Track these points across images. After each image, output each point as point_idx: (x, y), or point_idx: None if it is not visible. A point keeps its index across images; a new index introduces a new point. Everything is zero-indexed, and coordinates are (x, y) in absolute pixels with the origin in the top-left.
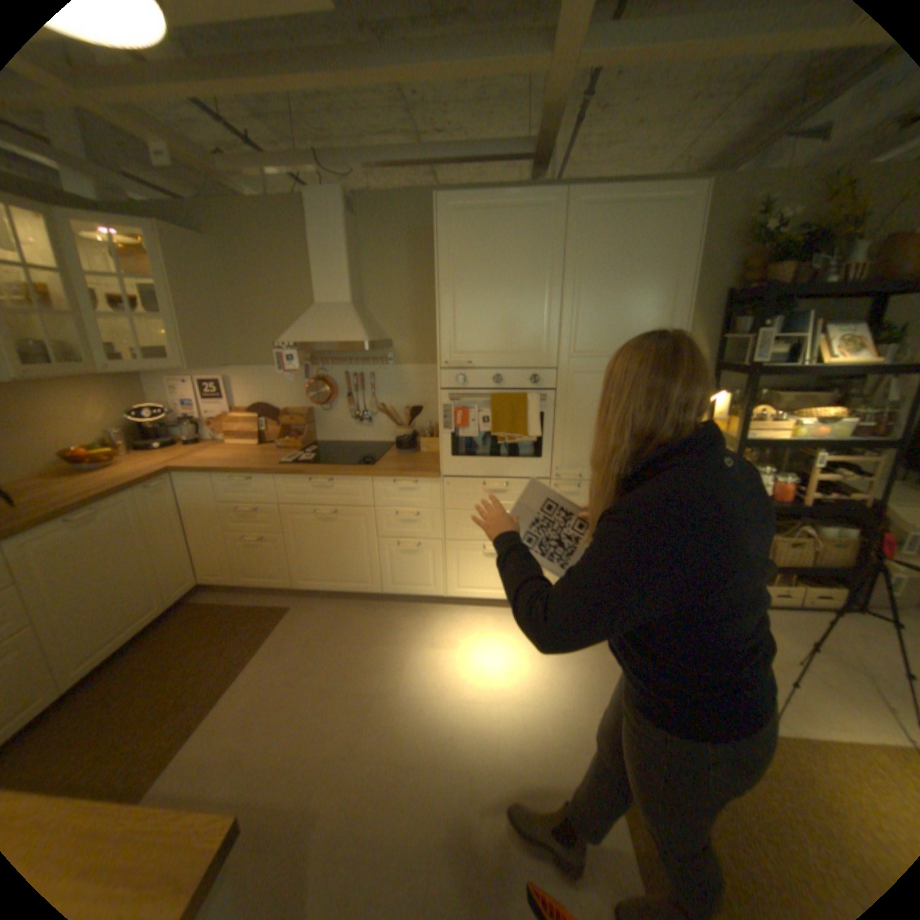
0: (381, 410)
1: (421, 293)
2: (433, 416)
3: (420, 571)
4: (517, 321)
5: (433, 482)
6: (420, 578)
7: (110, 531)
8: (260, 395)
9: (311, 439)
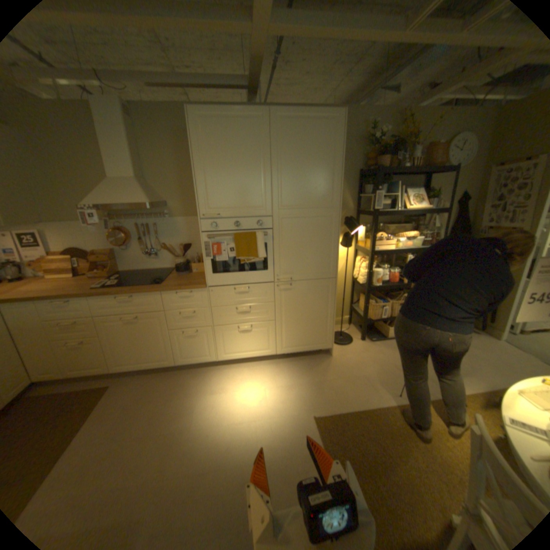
0: (163, 247)
1: (183, 170)
2: (199, 249)
3: (199, 348)
4: (245, 188)
5: (202, 291)
6: (199, 352)
7: None
8: (70, 242)
9: (113, 270)
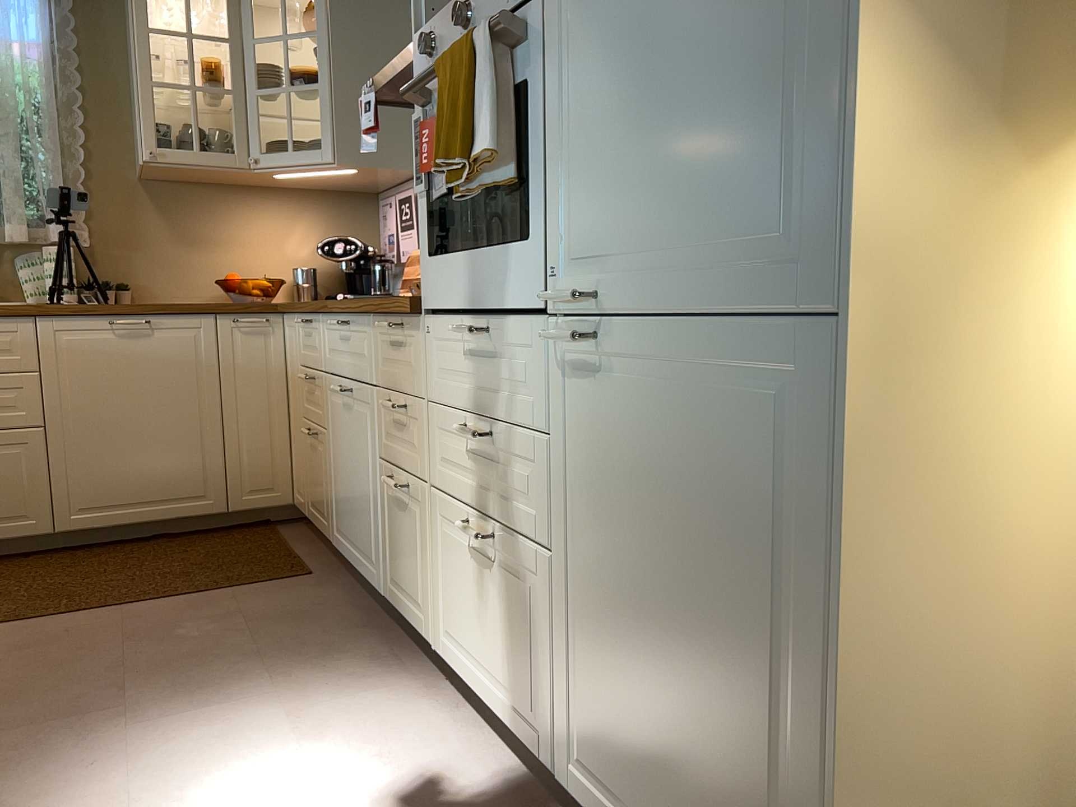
0: None
1: None
2: None
3: (412, 564)
4: None
5: (417, 326)
6: (413, 583)
7: (167, 358)
8: None
9: None
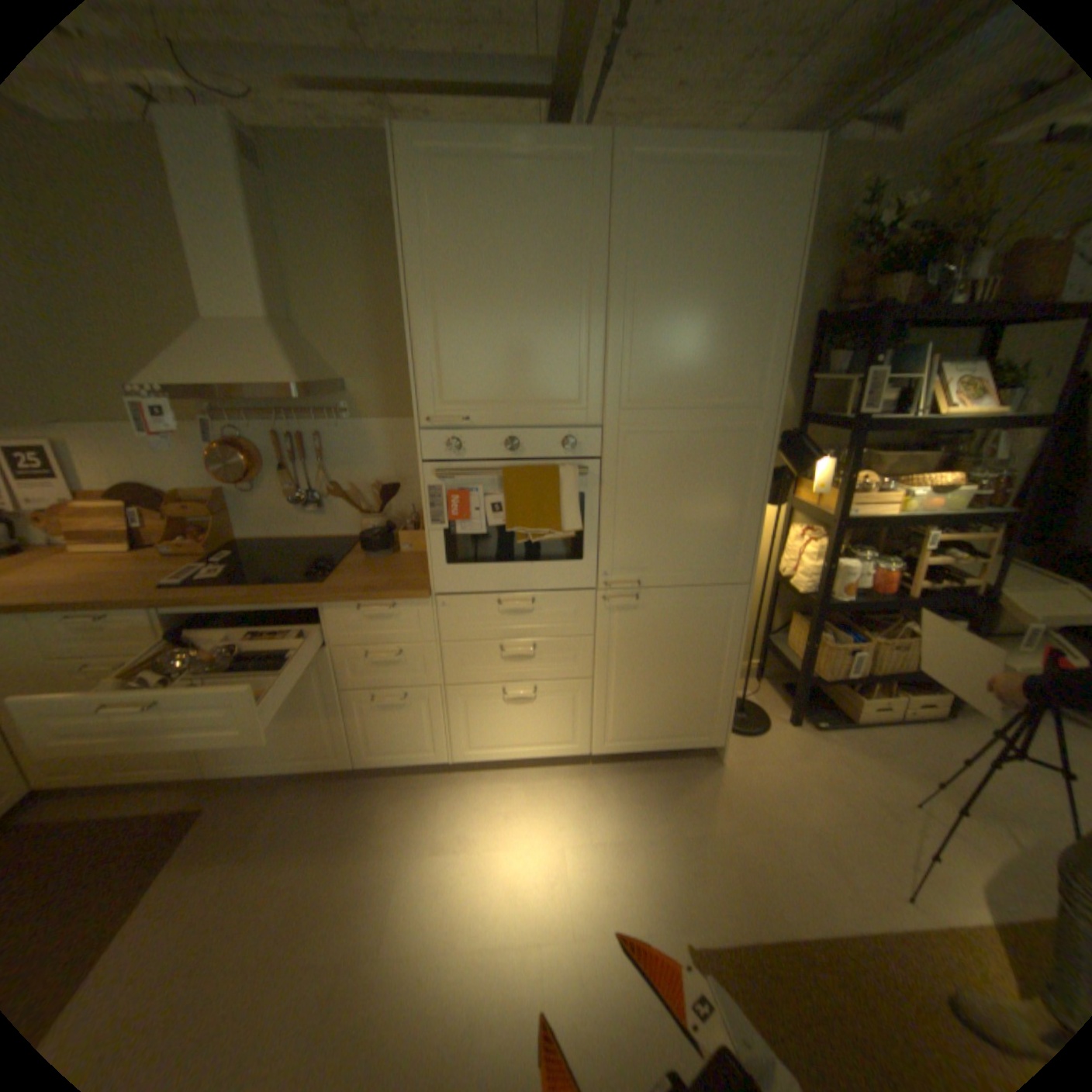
0: (335, 488)
1: (385, 305)
2: (417, 495)
3: (410, 733)
4: (538, 352)
5: (421, 604)
6: (411, 743)
7: None
8: (126, 470)
9: (221, 538)
